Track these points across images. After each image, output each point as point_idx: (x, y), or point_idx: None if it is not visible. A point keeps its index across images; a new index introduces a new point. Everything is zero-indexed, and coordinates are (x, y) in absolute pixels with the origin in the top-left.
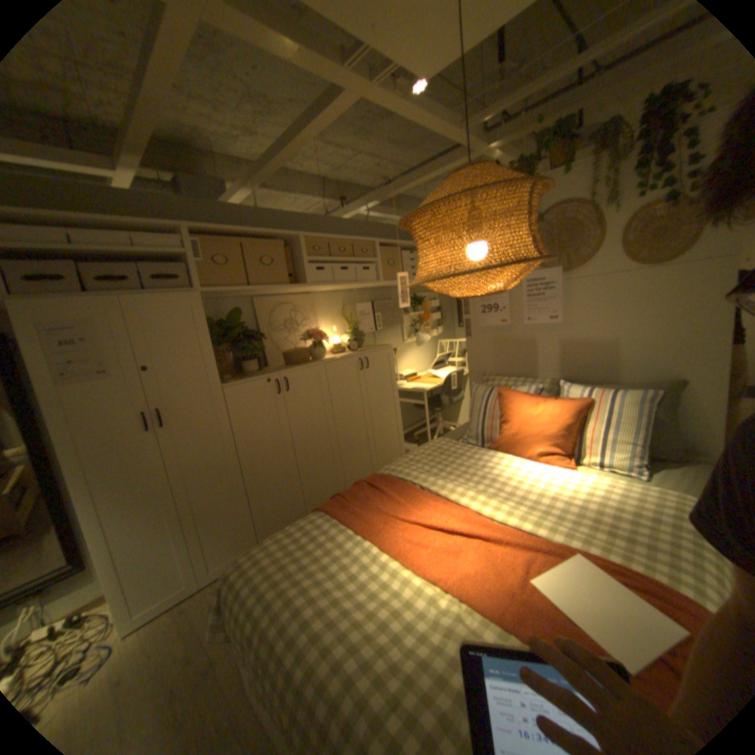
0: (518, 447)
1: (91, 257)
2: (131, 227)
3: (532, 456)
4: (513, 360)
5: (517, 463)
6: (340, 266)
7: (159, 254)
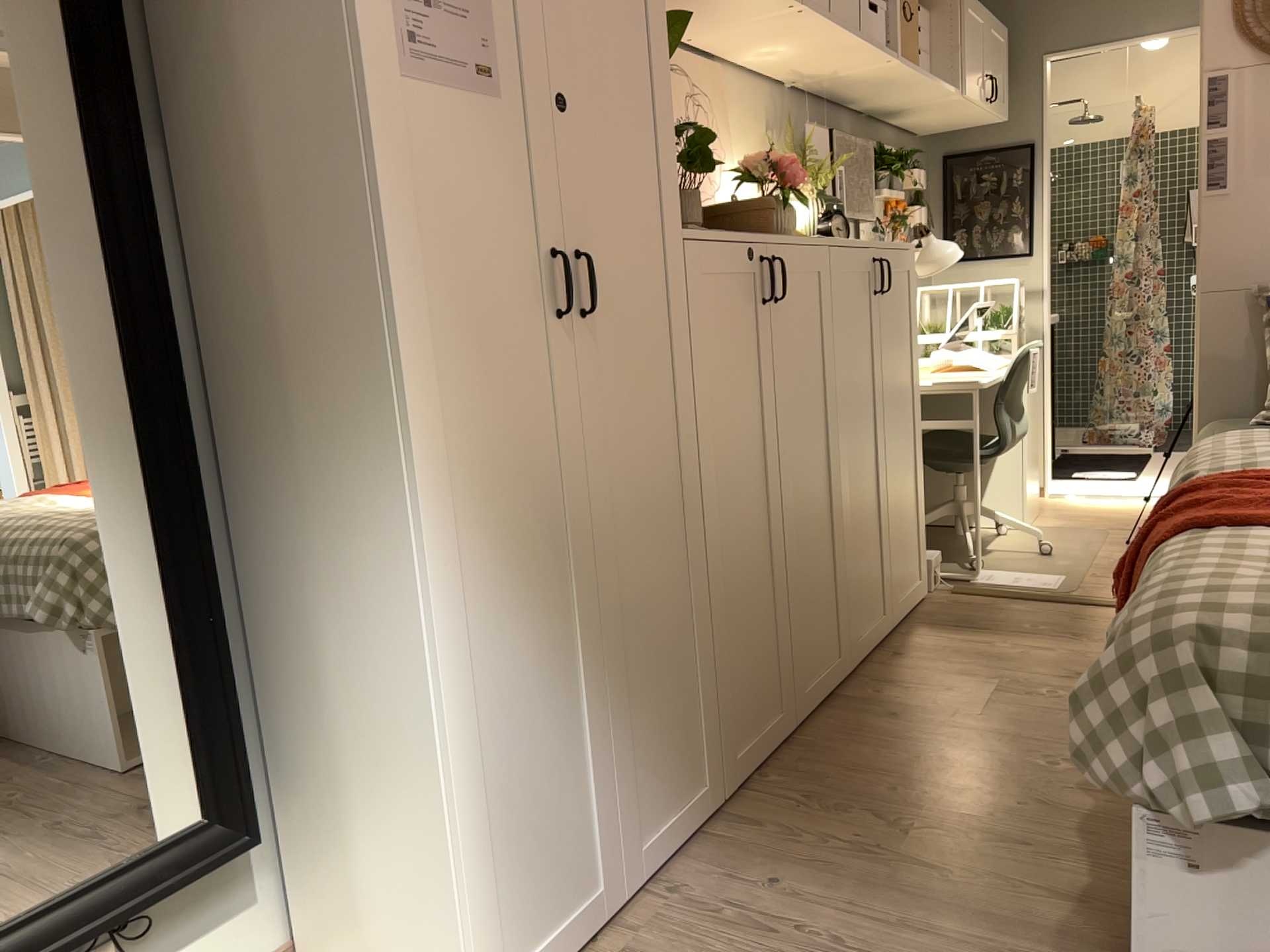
0: None
1: None
2: None
3: None
4: None
5: None
6: None
7: None
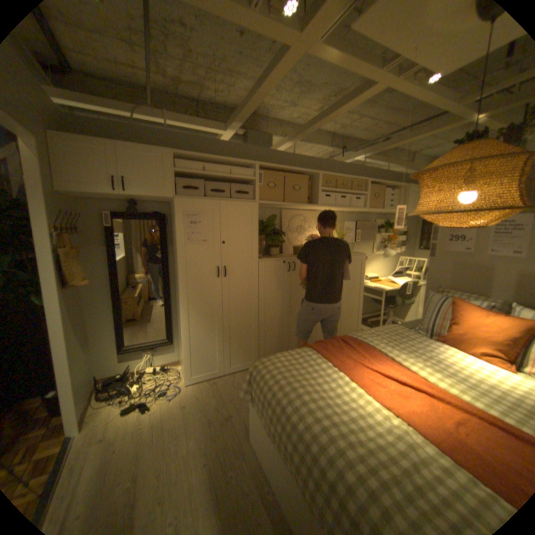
0: (464, 345)
1: (210, 179)
2: (231, 164)
3: (476, 354)
4: (470, 281)
5: (461, 355)
6: (341, 195)
7: (242, 180)
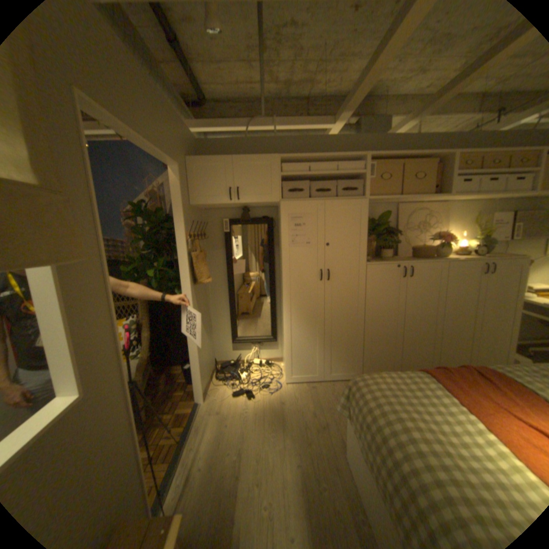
0: None
1: (315, 178)
2: (338, 159)
3: None
4: None
5: None
6: (490, 177)
7: (350, 175)
